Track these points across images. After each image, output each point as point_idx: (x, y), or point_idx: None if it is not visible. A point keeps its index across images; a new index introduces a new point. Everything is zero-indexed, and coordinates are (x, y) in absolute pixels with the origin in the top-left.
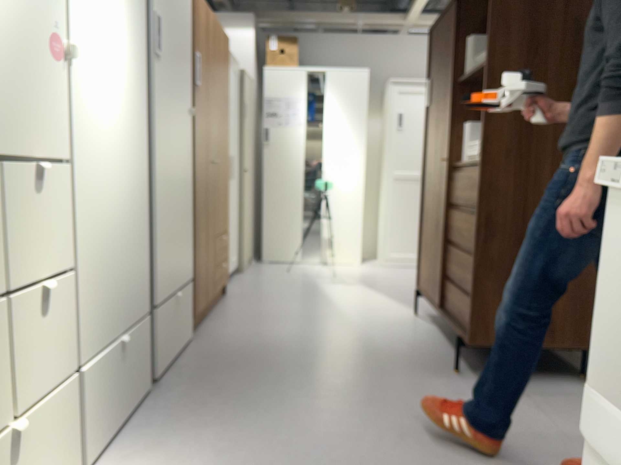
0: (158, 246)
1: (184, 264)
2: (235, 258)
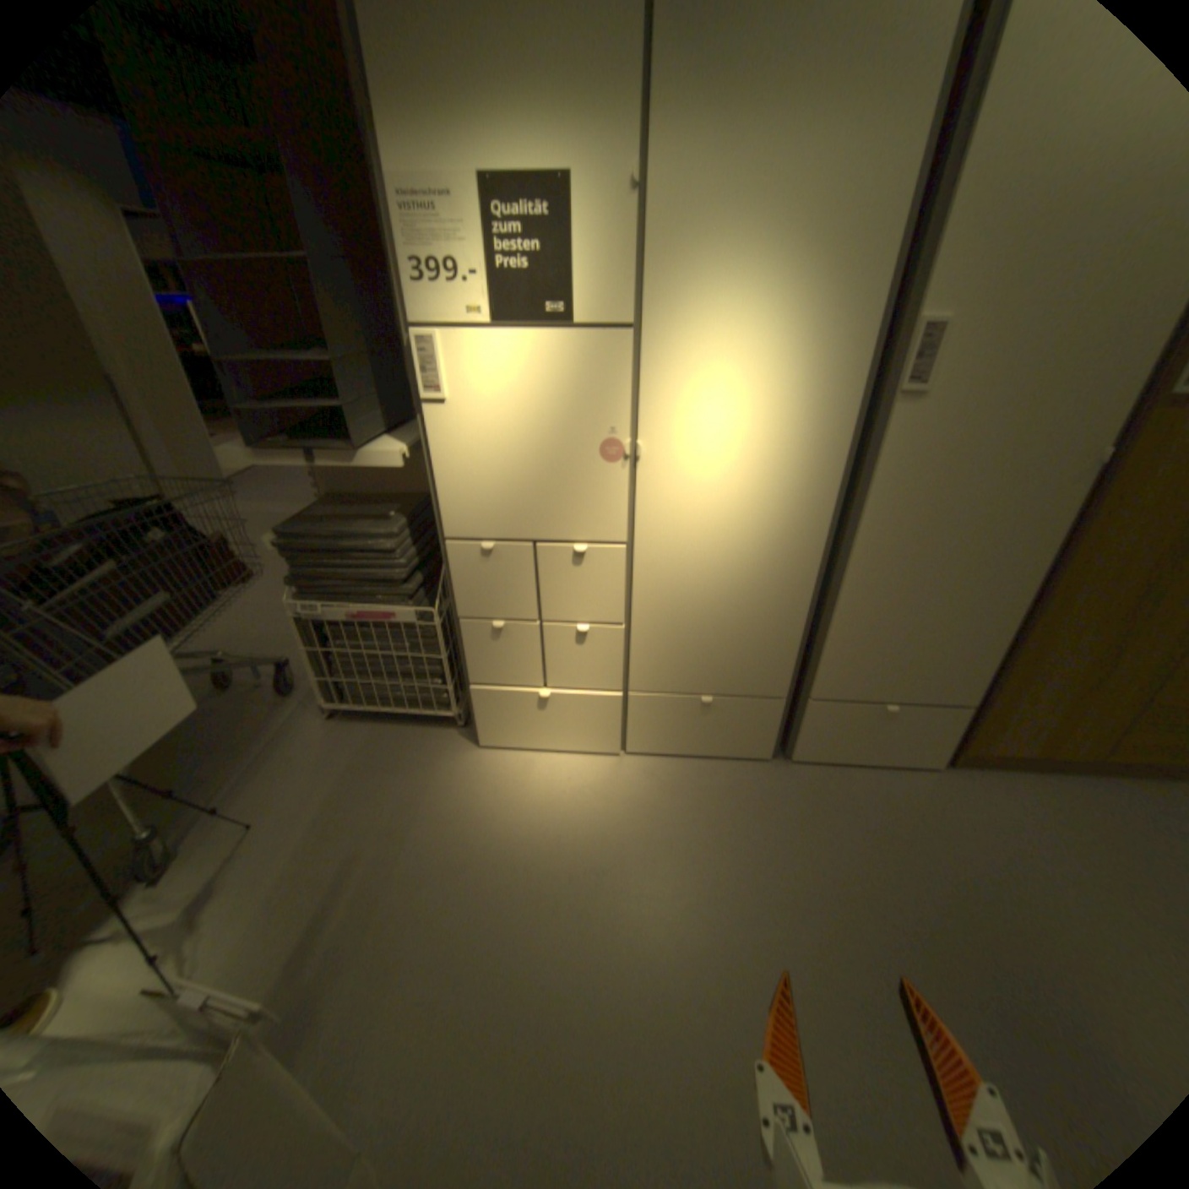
0: (841, 642)
1: (943, 682)
2: None
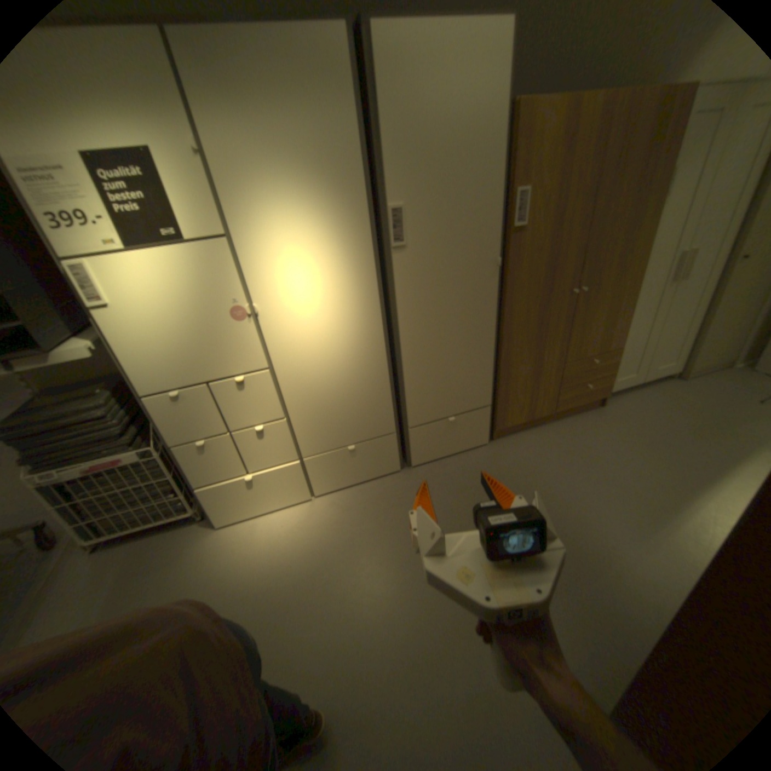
0: (411, 391)
1: (470, 396)
2: (676, 365)
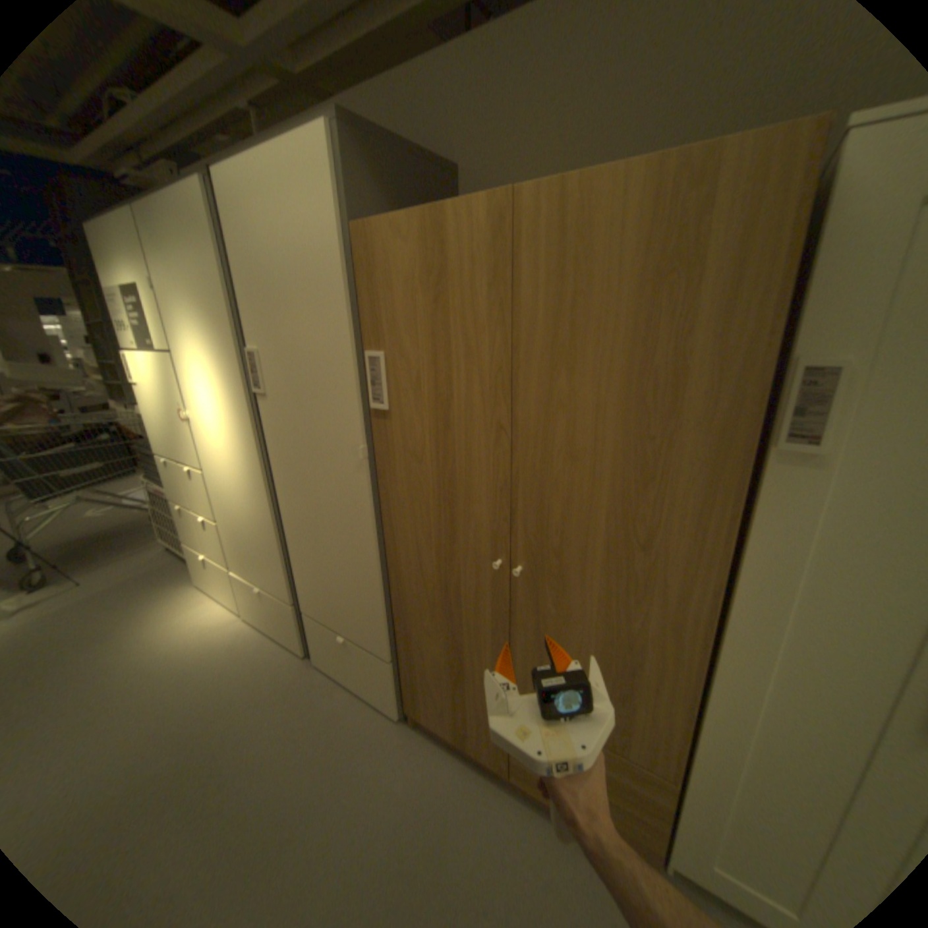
0: (297, 569)
1: (359, 627)
2: None
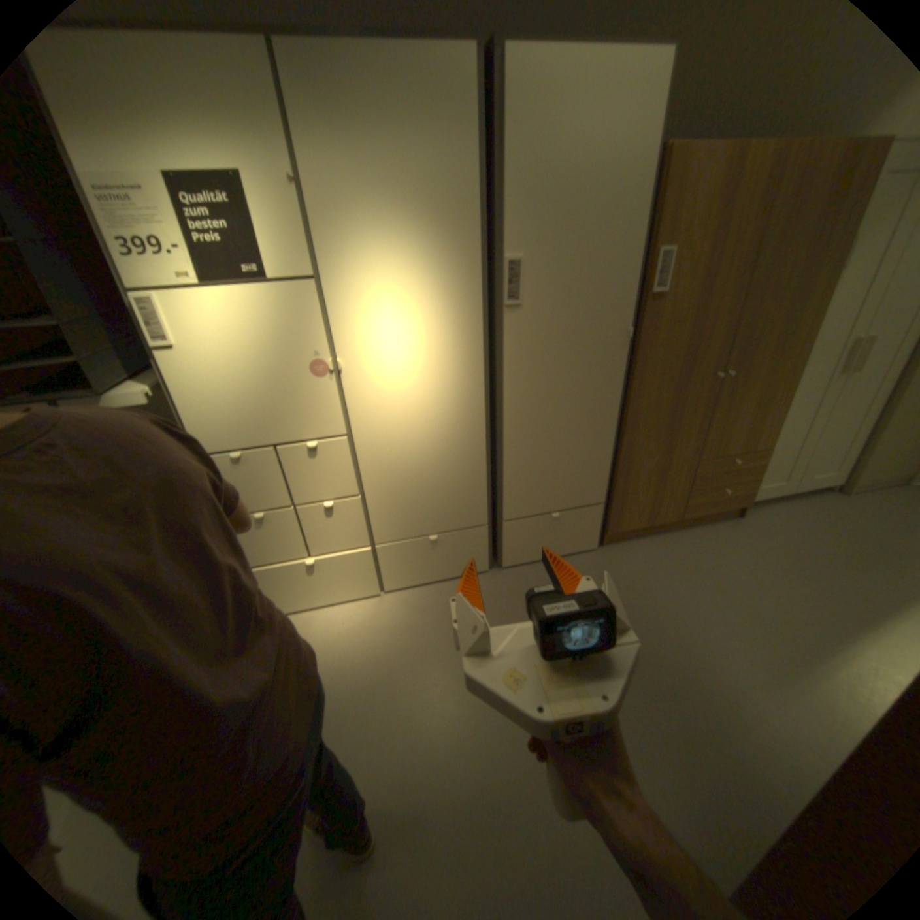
0: (512, 477)
1: (580, 490)
2: (837, 475)
